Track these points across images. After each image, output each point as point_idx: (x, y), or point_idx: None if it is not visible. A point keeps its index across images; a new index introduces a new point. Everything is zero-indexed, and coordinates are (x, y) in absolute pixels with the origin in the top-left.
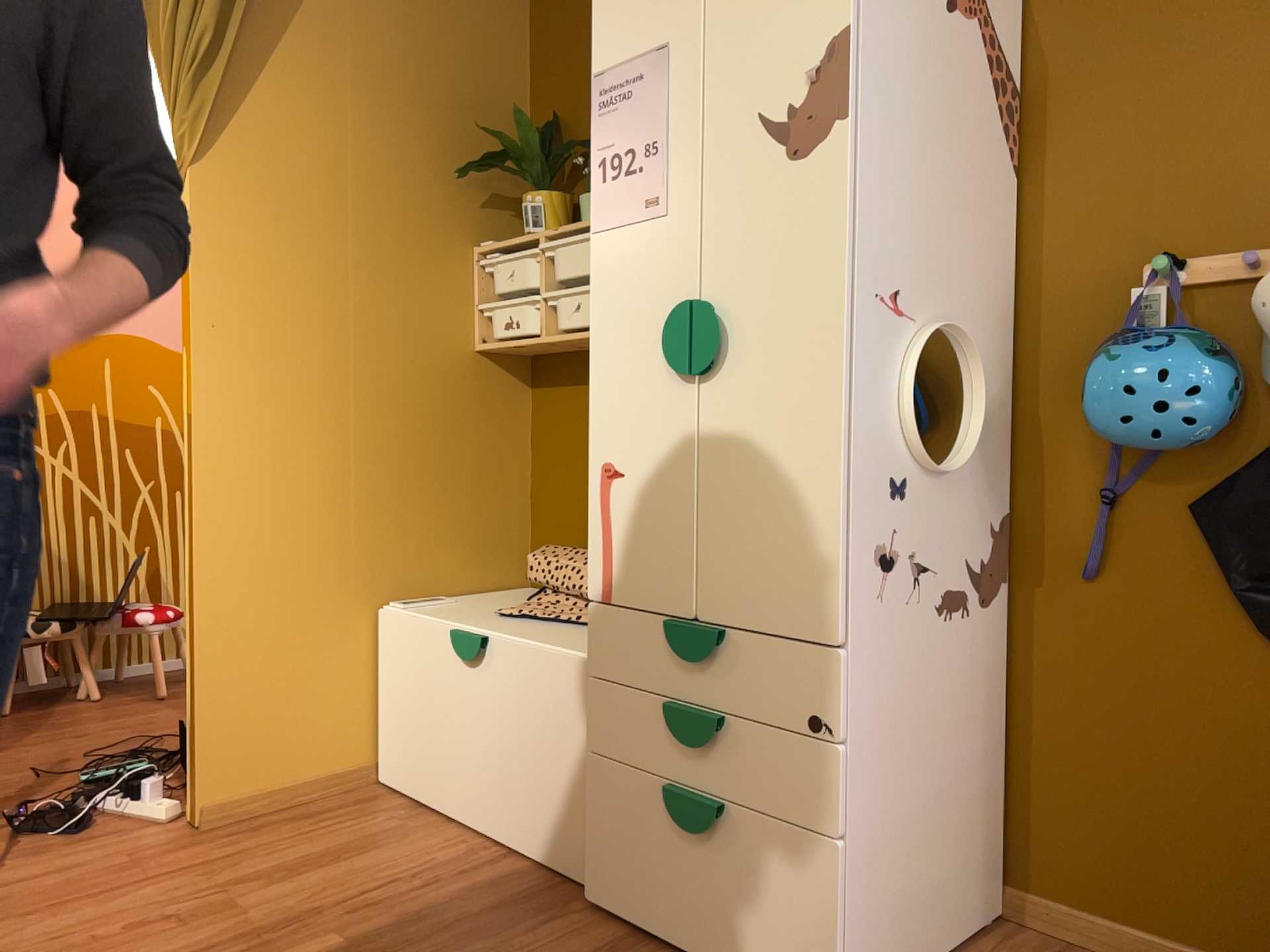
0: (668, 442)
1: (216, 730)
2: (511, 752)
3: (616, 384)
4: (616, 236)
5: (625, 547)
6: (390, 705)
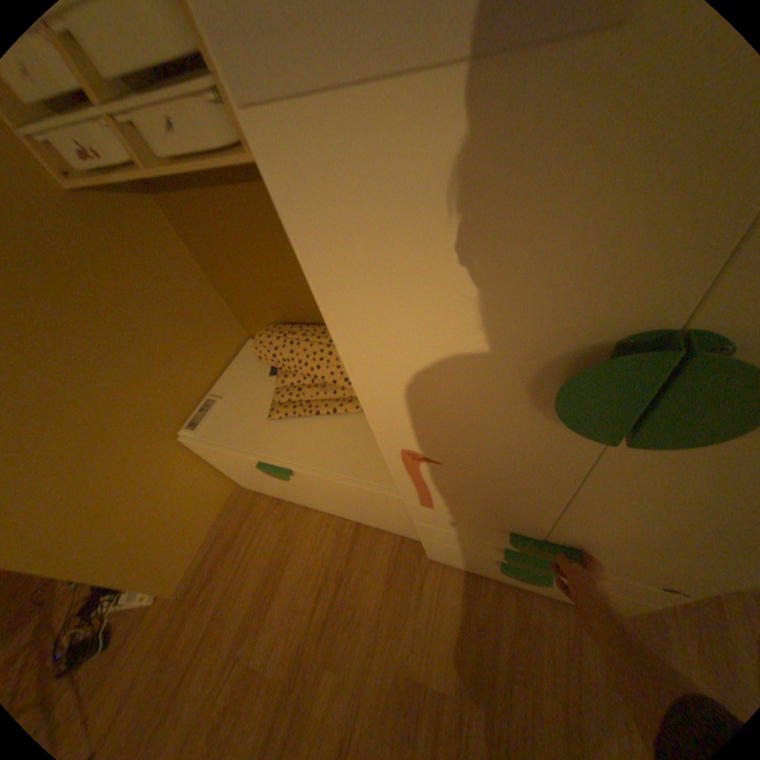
0: (525, 462)
1: (142, 574)
2: (340, 503)
3: (411, 396)
4: (348, 118)
5: (449, 495)
6: (228, 470)
